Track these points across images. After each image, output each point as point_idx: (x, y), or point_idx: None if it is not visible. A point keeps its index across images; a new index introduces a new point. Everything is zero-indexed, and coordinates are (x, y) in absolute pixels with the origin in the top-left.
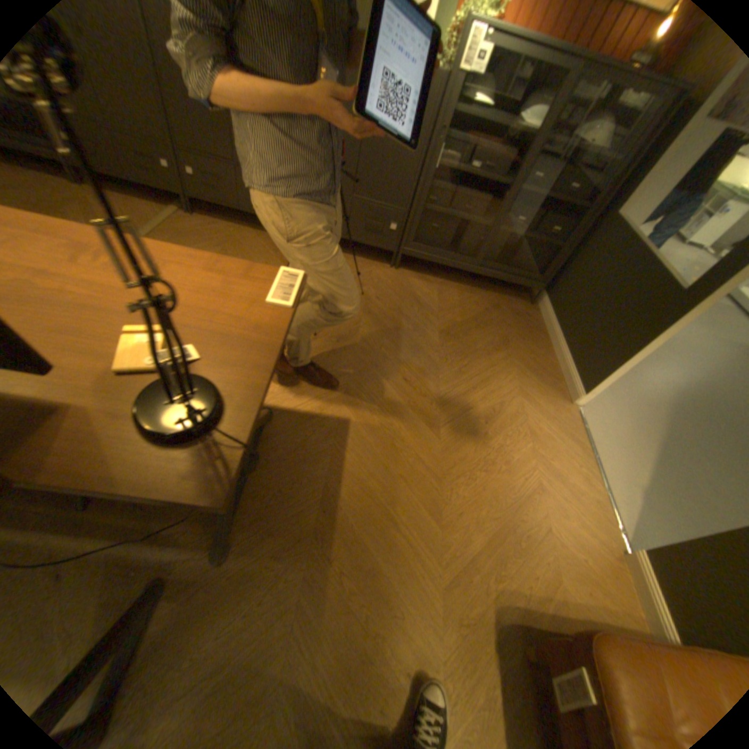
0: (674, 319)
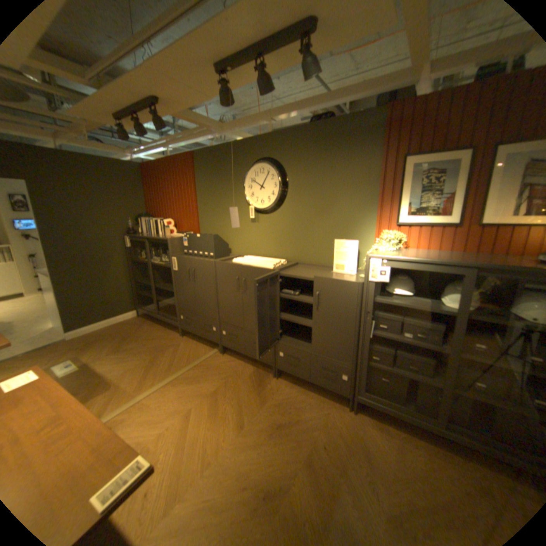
0: None
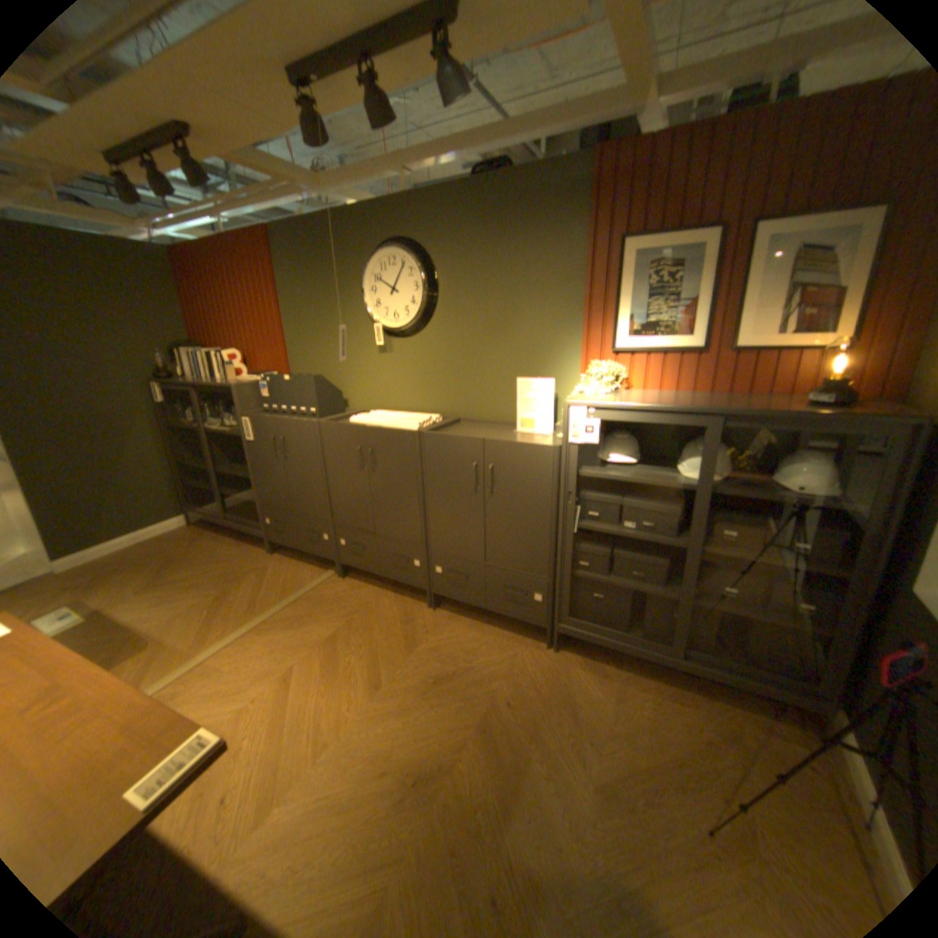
0: None
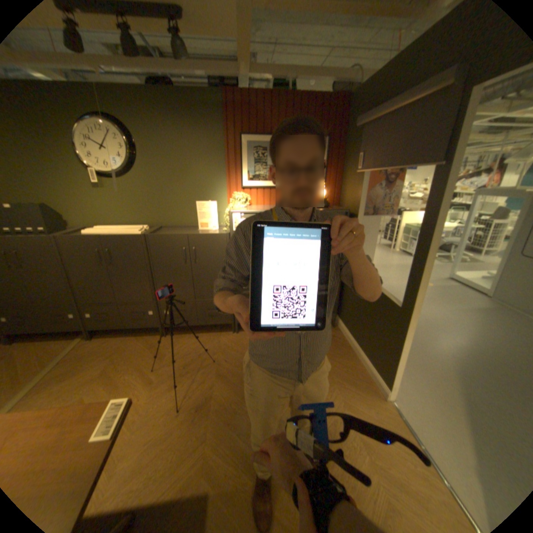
0: (406, 327)
